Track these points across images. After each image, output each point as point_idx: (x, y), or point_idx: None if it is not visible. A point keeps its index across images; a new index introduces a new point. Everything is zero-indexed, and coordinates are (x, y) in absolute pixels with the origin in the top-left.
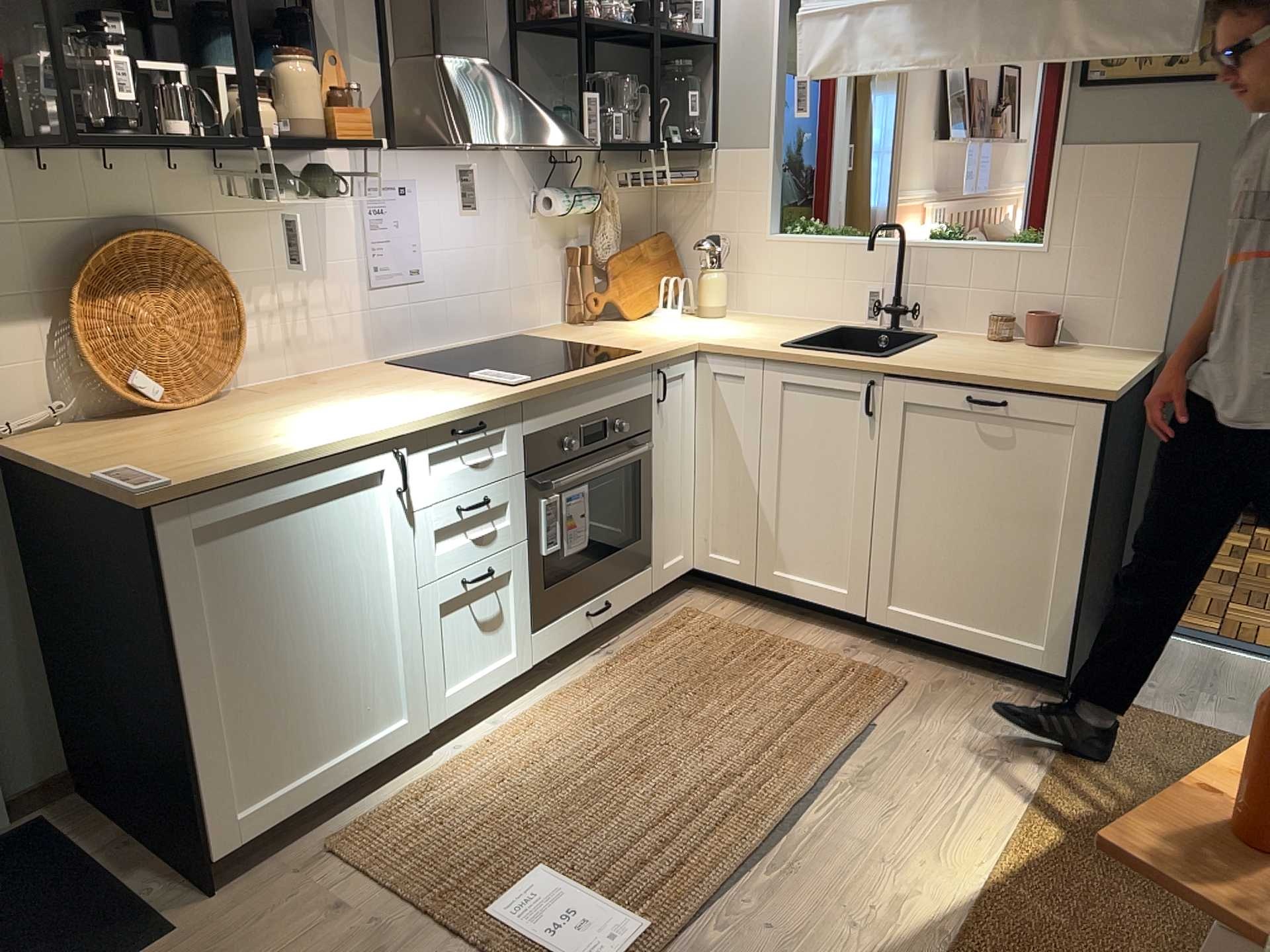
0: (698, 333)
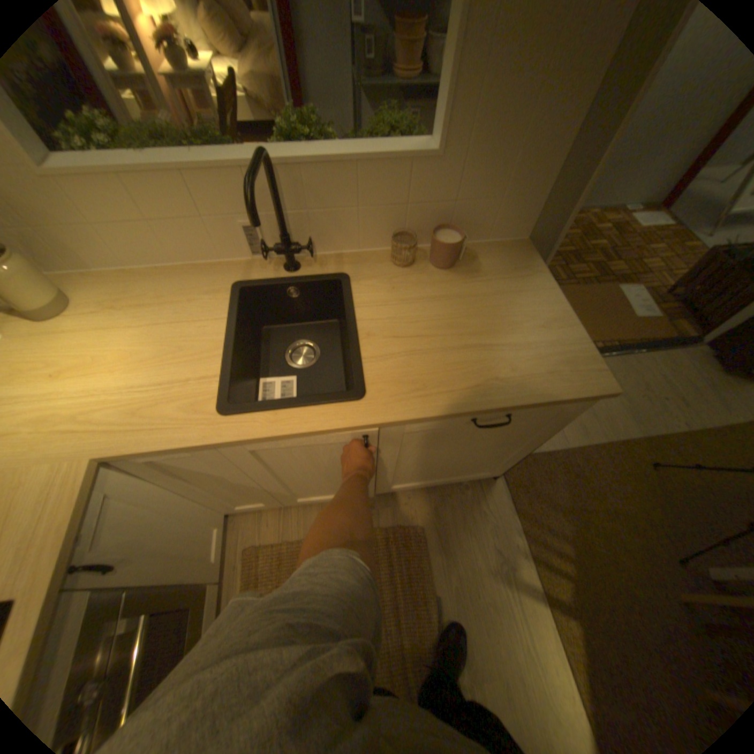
0: (61, 411)
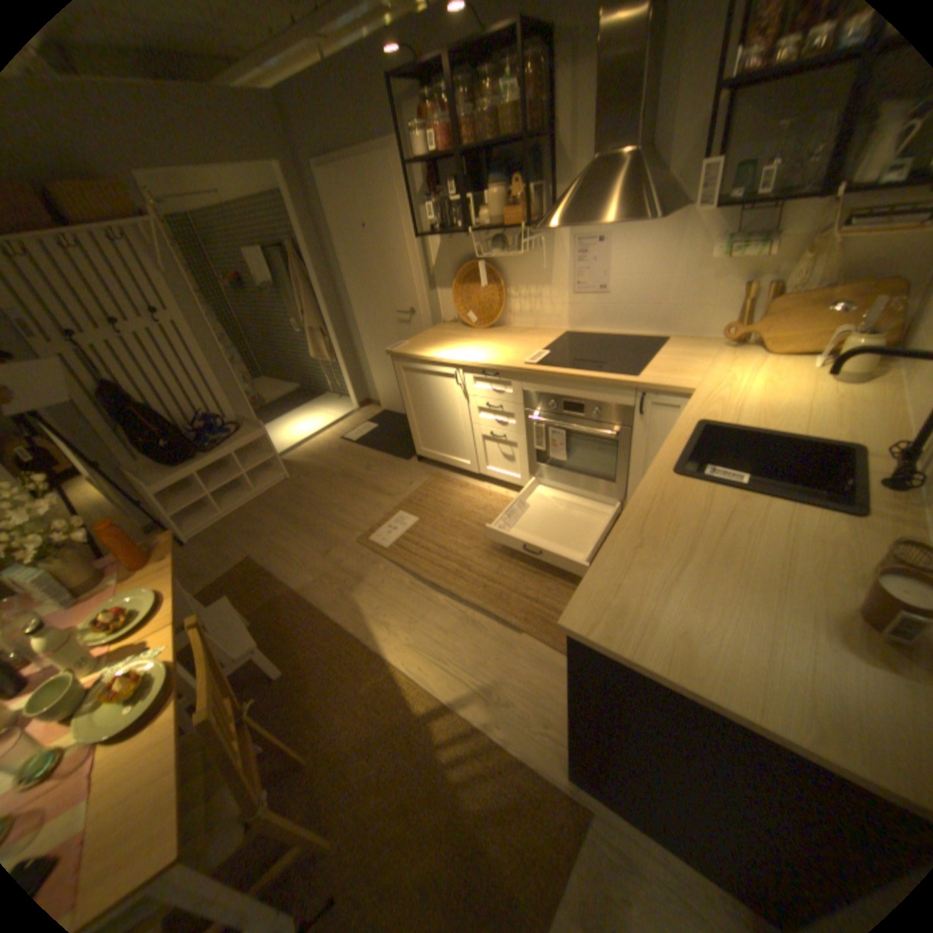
0: (735, 384)
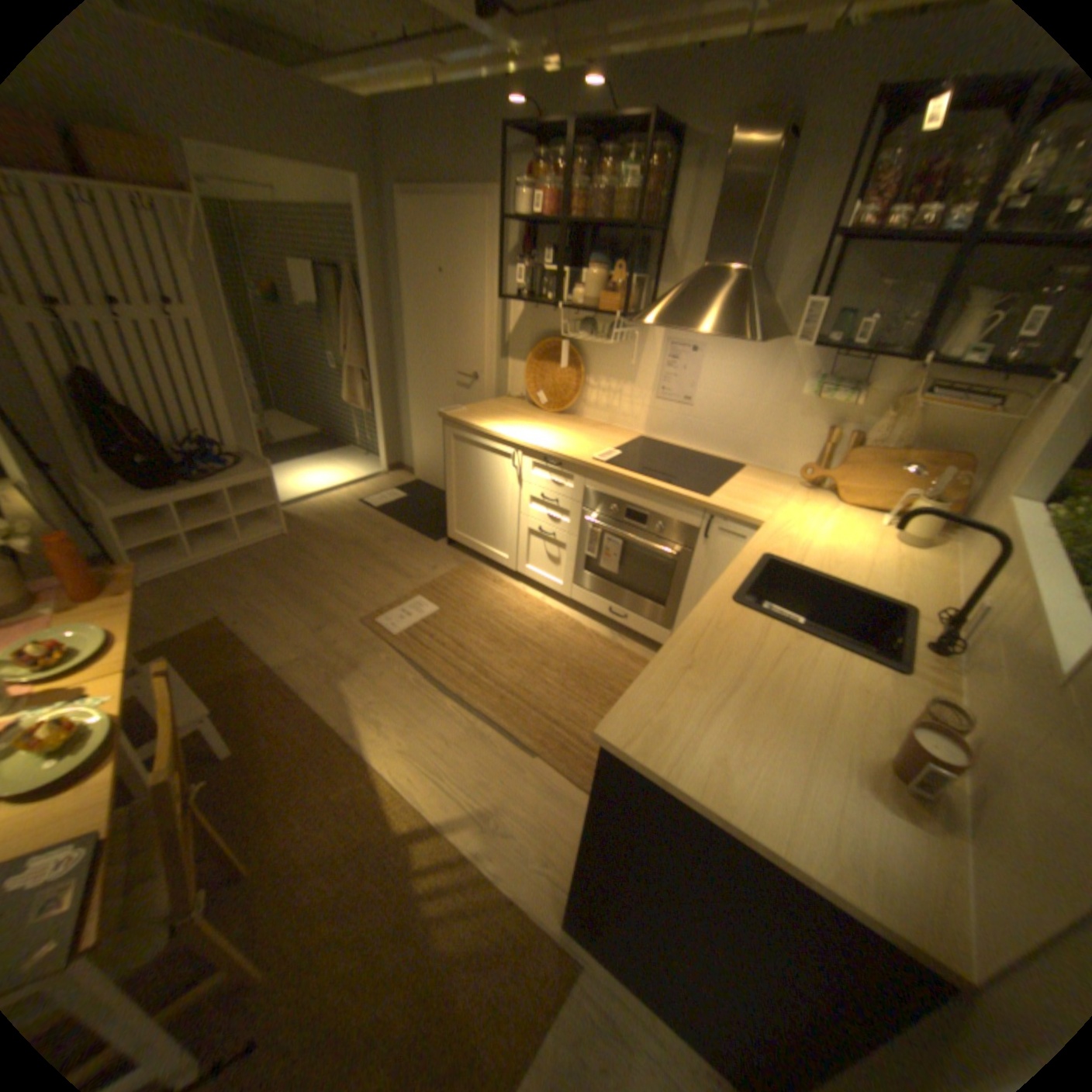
0: (804, 526)
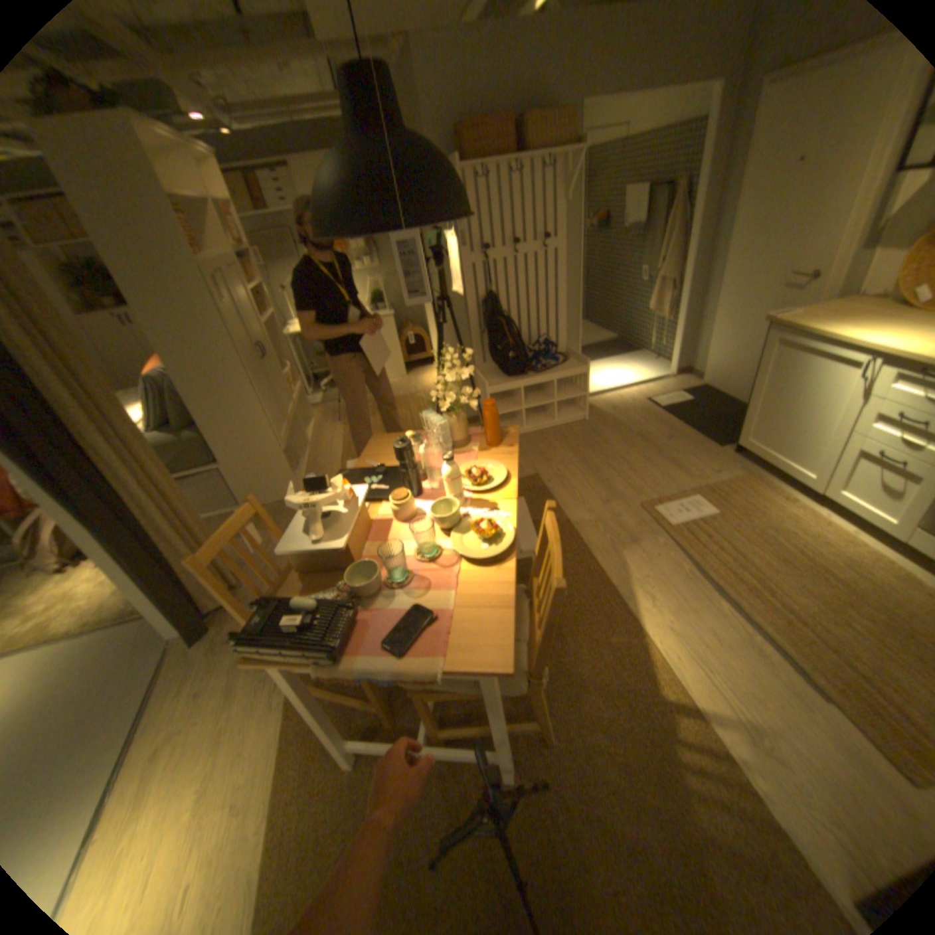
0: None
